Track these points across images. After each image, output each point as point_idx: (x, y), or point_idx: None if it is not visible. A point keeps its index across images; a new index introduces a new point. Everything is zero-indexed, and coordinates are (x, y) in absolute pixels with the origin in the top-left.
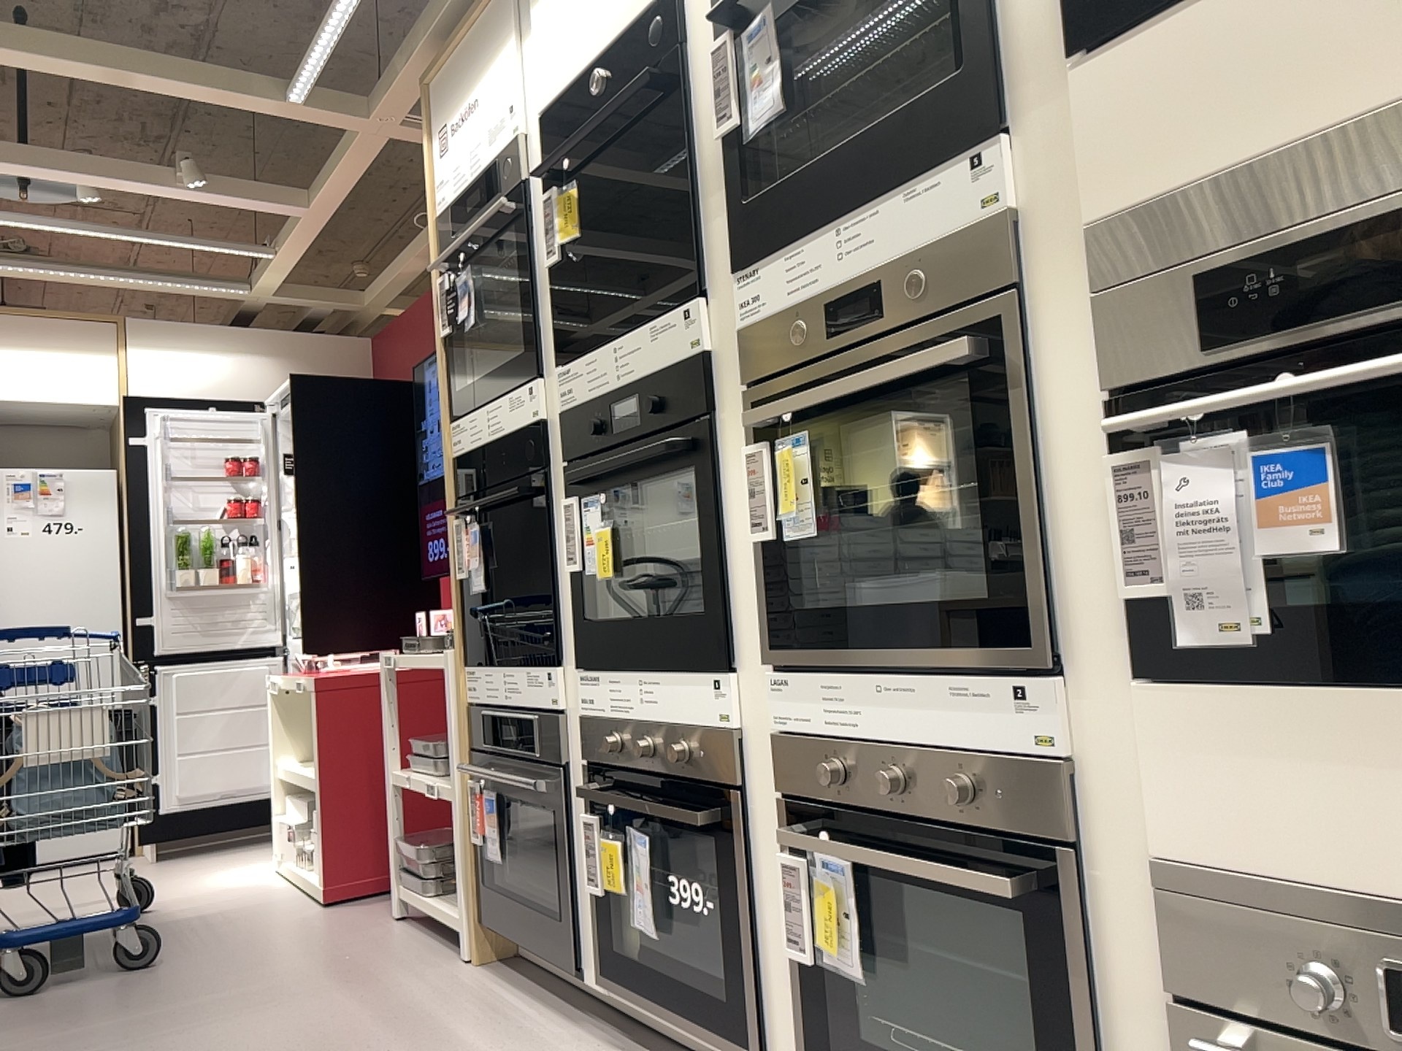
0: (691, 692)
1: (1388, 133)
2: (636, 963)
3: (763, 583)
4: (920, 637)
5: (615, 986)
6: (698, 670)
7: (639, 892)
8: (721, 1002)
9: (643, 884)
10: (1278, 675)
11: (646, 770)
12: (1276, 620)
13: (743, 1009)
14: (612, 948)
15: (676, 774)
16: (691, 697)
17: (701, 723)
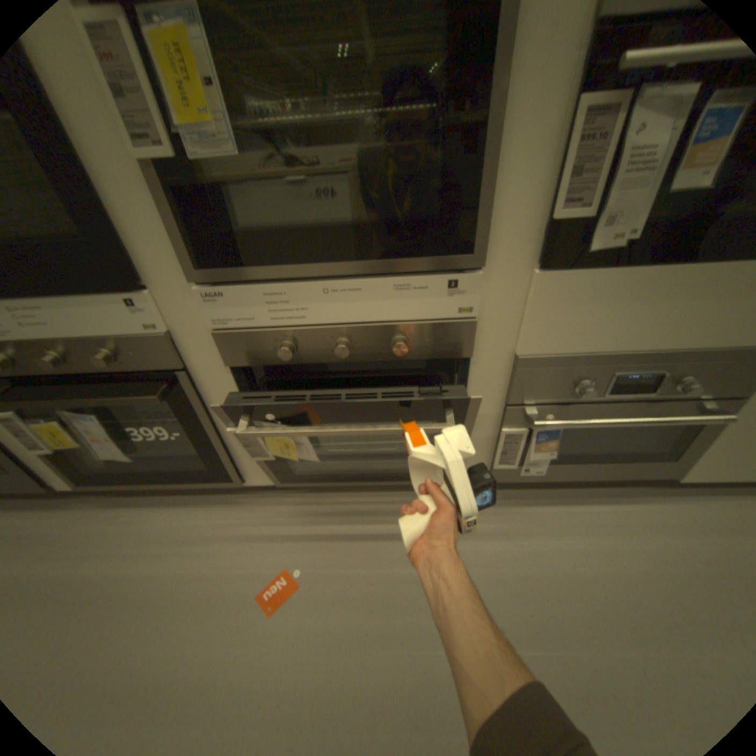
0: (93, 308)
1: None
2: (100, 466)
3: (159, 201)
4: (365, 248)
5: (92, 484)
6: (94, 289)
7: (94, 440)
8: (188, 463)
9: (89, 433)
10: (623, 258)
11: (58, 370)
12: (641, 228)
13: (219, 466)
14: (78, 470)
15: (99, 368)
16: (95, 311)
17: (118, 330)
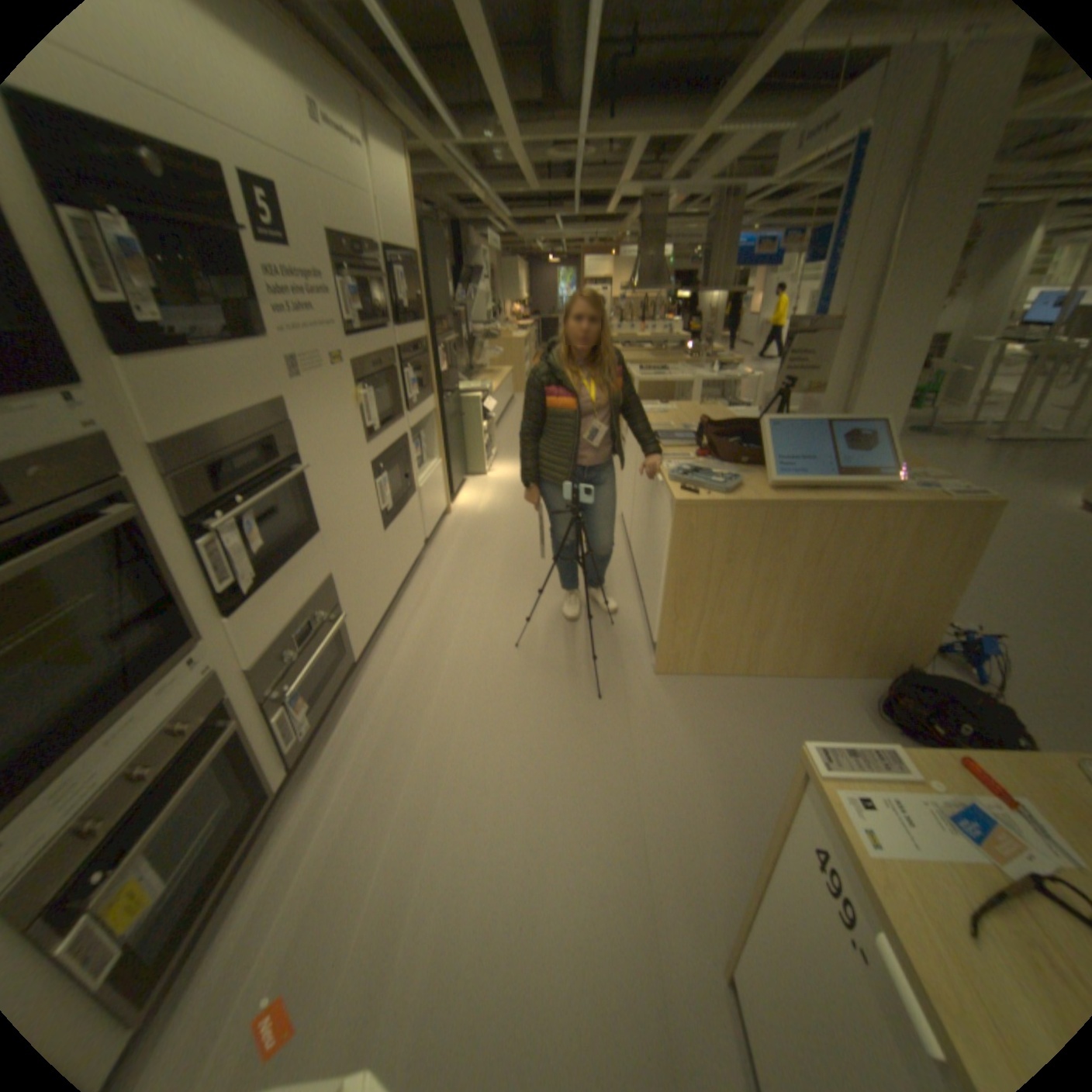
0: None
1: (240, 426)
2: None
3: None
4: (124, 692)
5: None
6: None
7: None
8: None
9: None
10: (255, 592)
11: None
12: (253, 576)
13: None
14: None
15: None
16: None
17: None
